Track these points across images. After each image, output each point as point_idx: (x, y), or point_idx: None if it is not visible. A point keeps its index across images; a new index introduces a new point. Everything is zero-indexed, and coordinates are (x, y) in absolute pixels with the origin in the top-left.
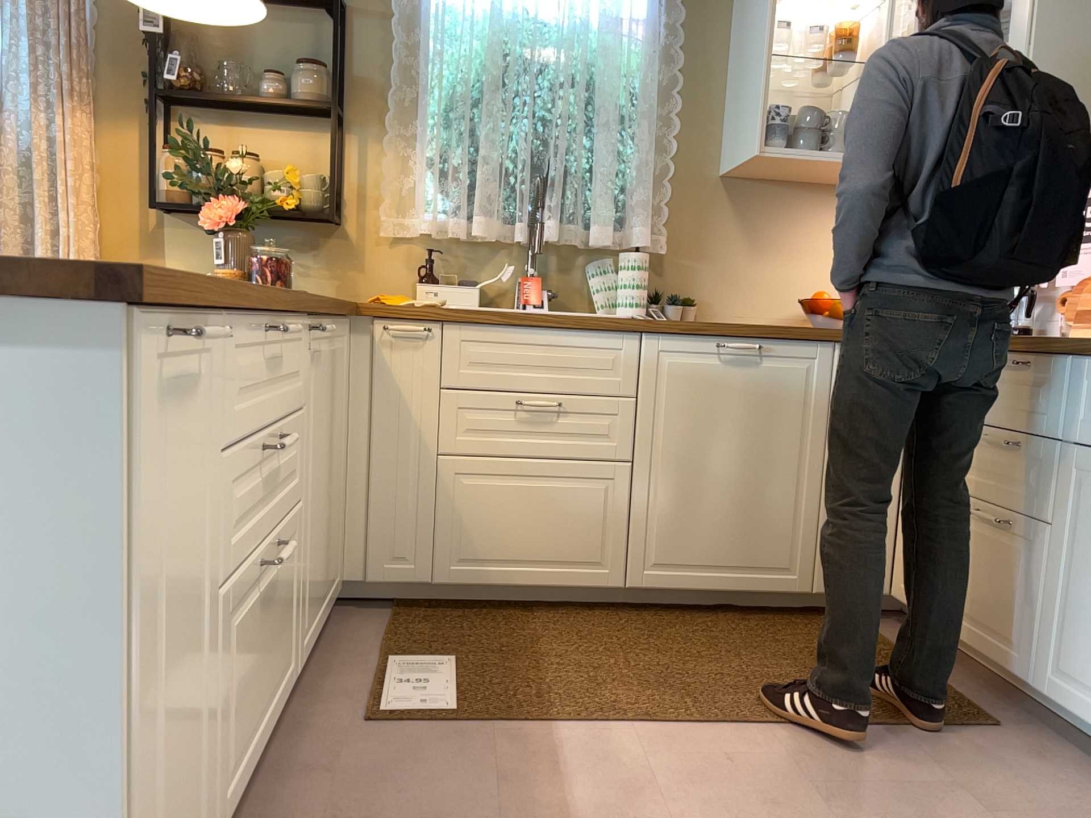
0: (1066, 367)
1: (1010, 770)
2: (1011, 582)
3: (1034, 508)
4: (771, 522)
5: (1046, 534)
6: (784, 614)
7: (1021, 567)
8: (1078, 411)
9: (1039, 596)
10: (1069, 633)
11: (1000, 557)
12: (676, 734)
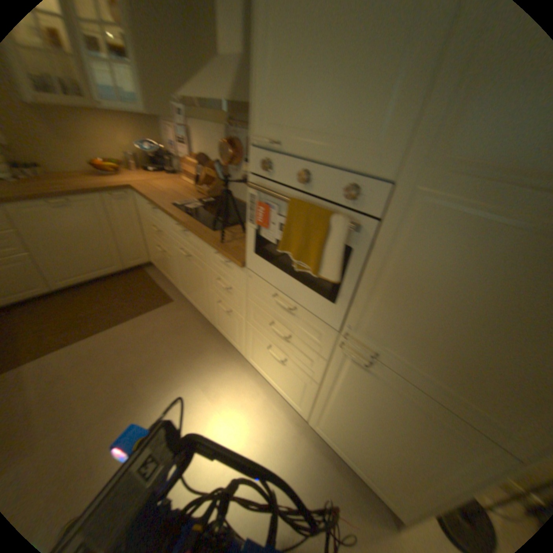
0: (165, 214)
1: (172, 317)
2: (170, 267)
3: (169, 250)
4: (102, 256)
5: (173, 257)
6: (120, 277)
7: (171, 264)
8: (170, 228)
9: (175, 271)
10: (181, 281)
11: (167, 260)
12: (74, 348)
